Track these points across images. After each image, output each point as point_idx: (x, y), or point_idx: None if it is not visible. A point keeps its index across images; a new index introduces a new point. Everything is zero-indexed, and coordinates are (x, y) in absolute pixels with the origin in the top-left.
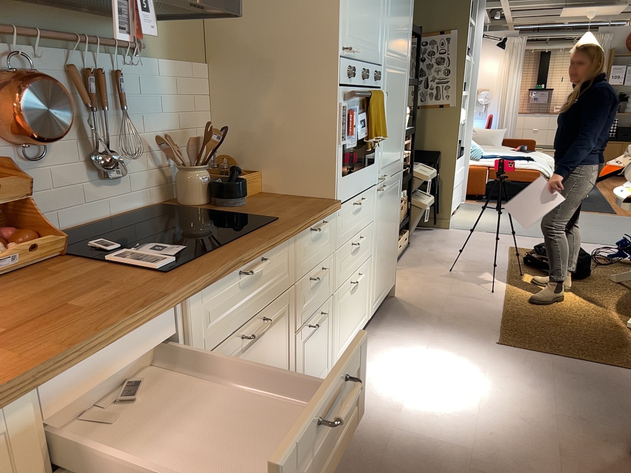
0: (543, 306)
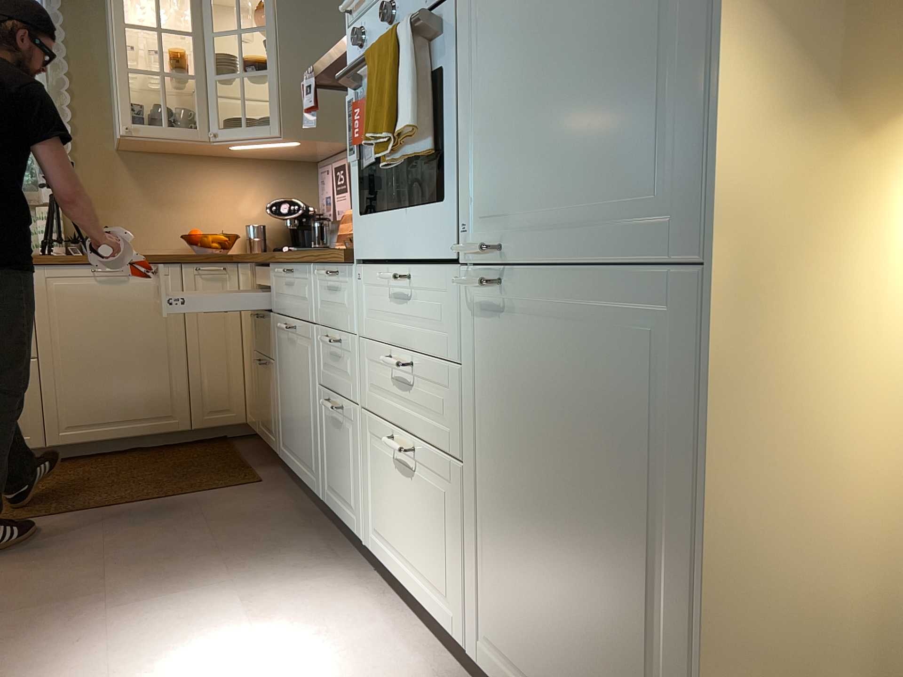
0: None
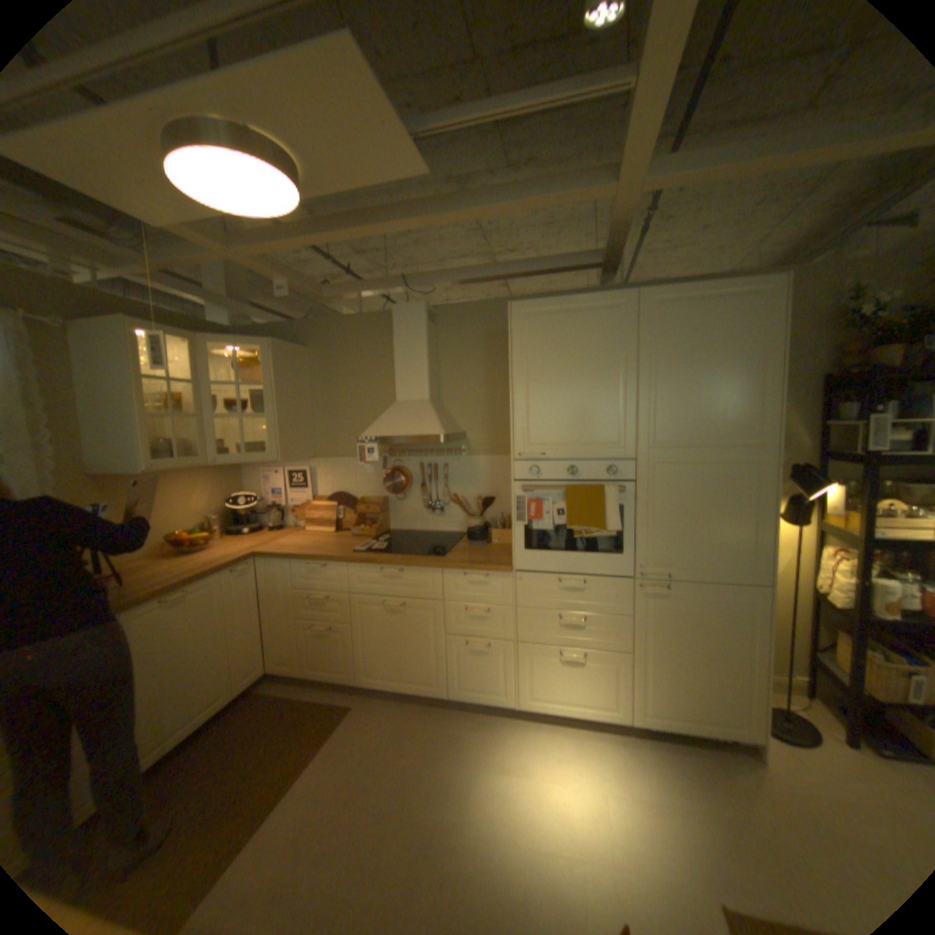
0: None
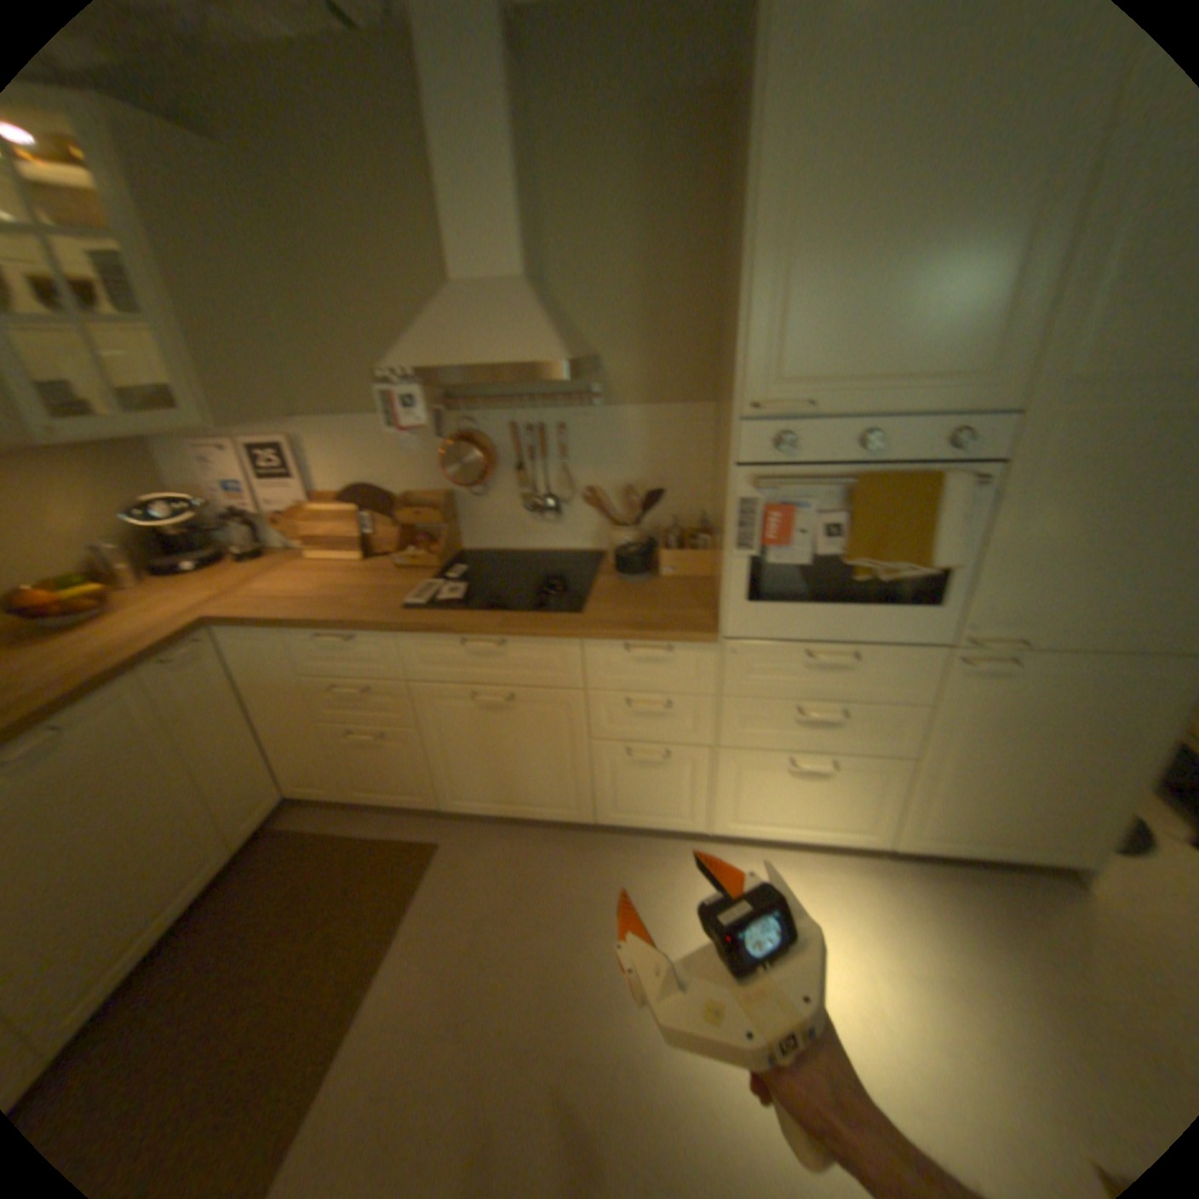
0: None
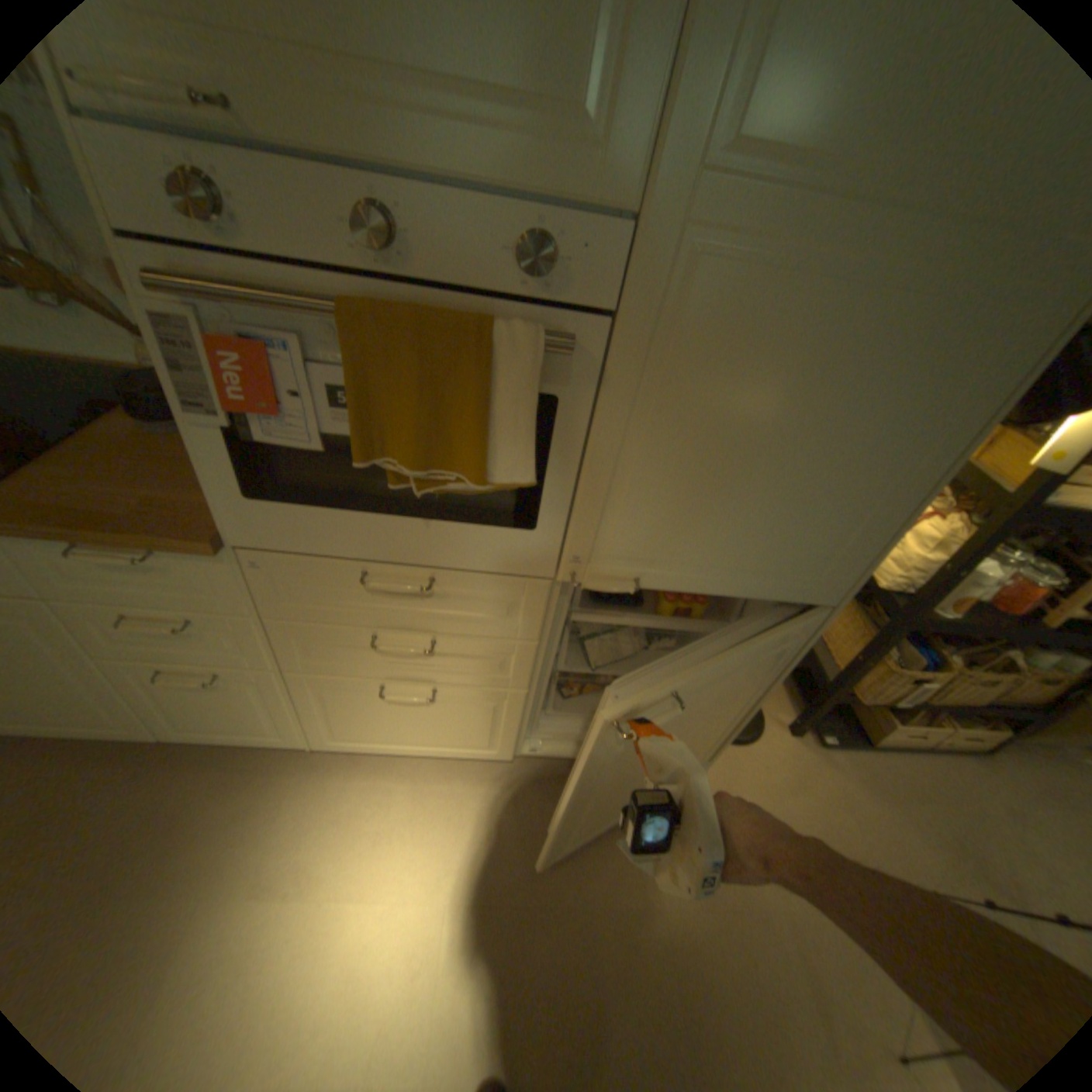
0: None
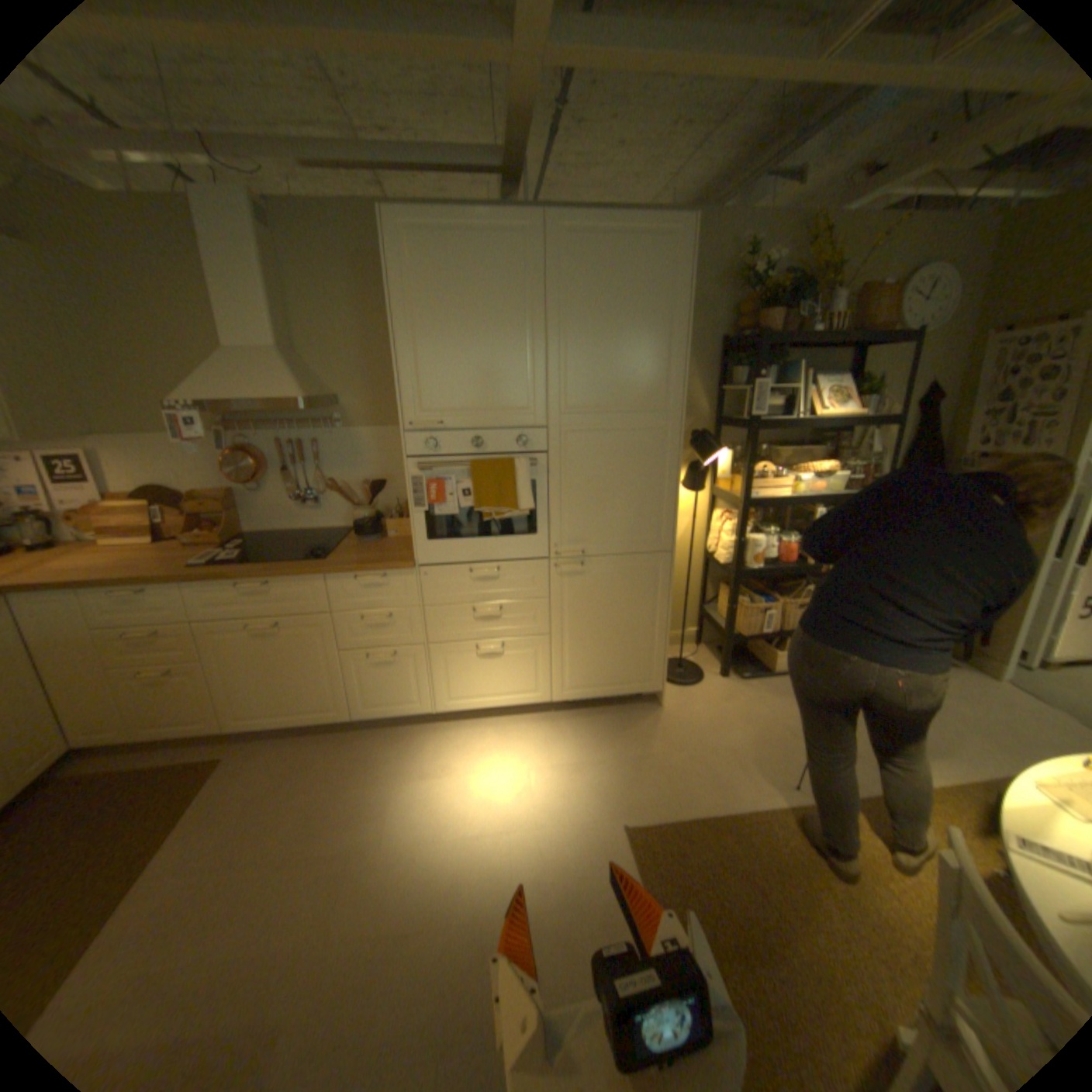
0: (827, 869)
